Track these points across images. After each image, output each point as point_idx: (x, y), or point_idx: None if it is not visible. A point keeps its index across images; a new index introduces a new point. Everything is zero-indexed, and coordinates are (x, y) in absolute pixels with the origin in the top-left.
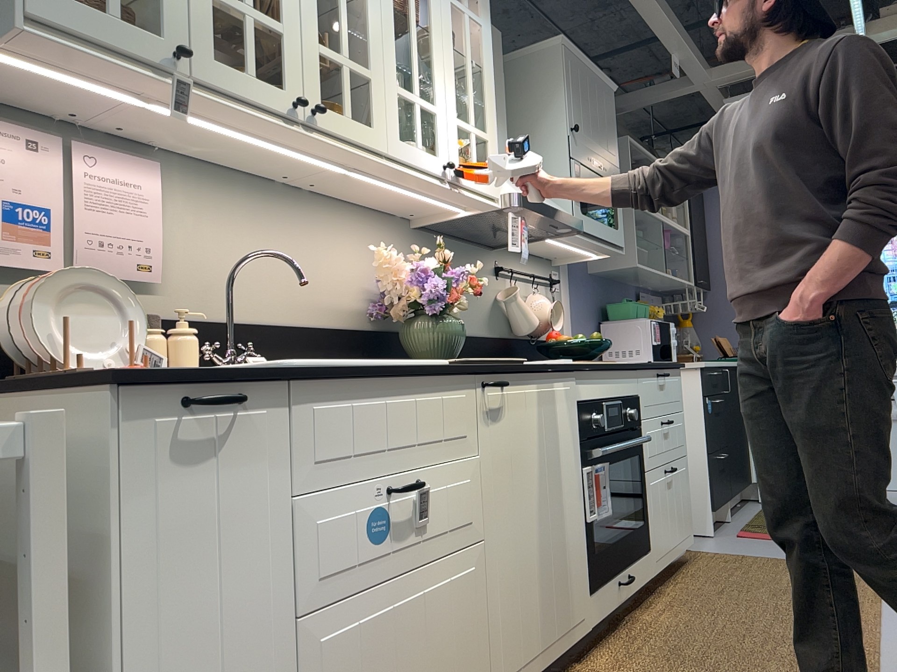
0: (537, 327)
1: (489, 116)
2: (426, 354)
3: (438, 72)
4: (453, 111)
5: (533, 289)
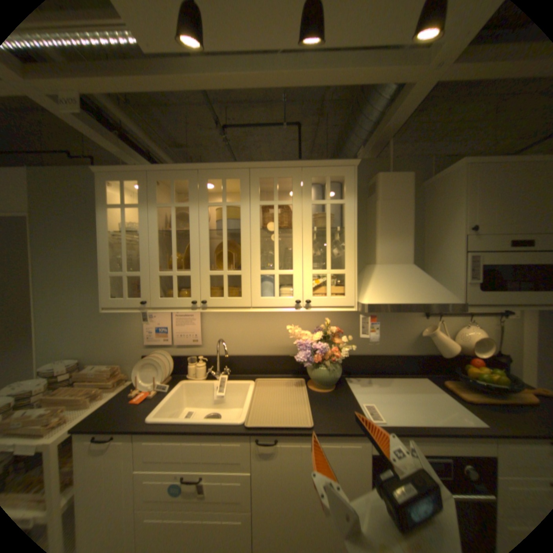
0: (469, 349)
1: (347, 258)
2: (311, 381)
3: (296, 250)
4: (308, 267)
5: (473, 321)
